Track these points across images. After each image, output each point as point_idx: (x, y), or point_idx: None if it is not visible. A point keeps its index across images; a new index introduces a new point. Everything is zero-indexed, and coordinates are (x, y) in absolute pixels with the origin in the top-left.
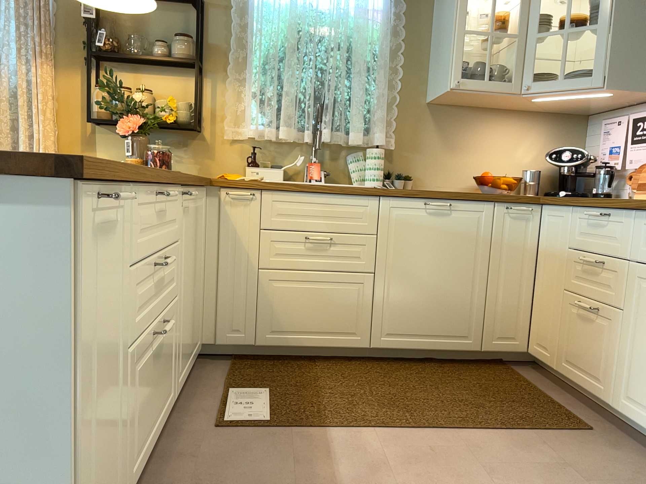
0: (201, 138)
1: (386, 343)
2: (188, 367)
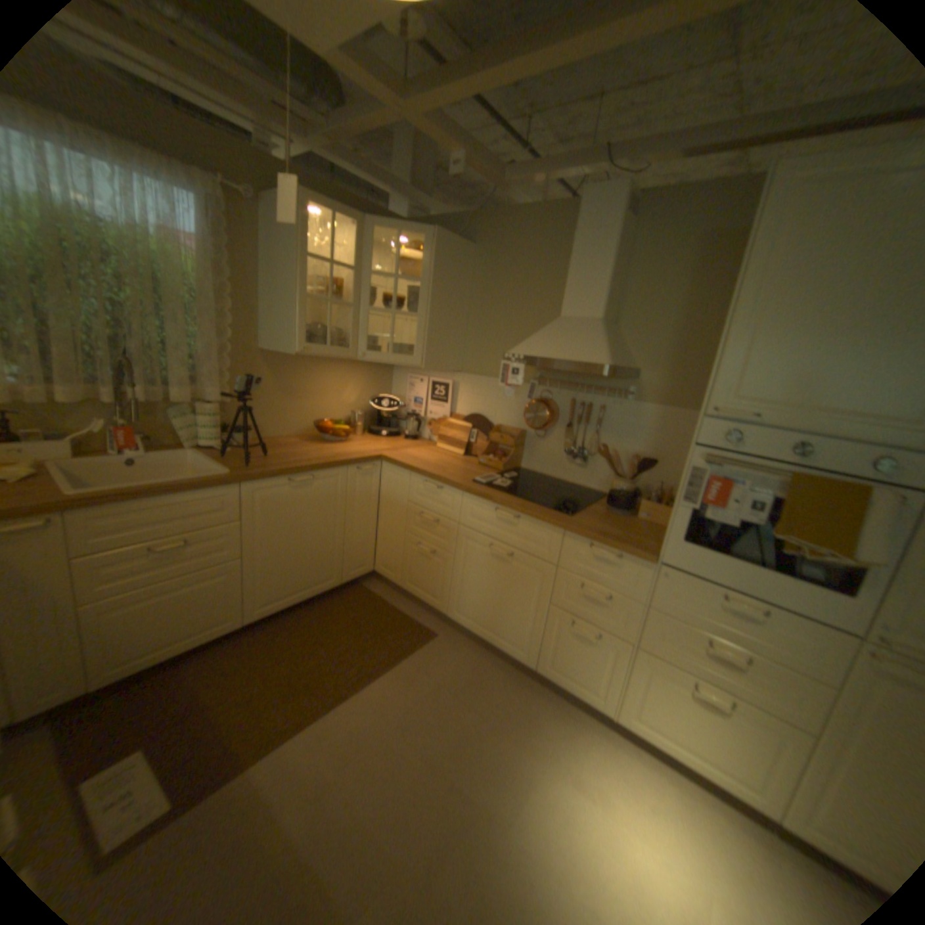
0: None
1: (260, 616)
2: None
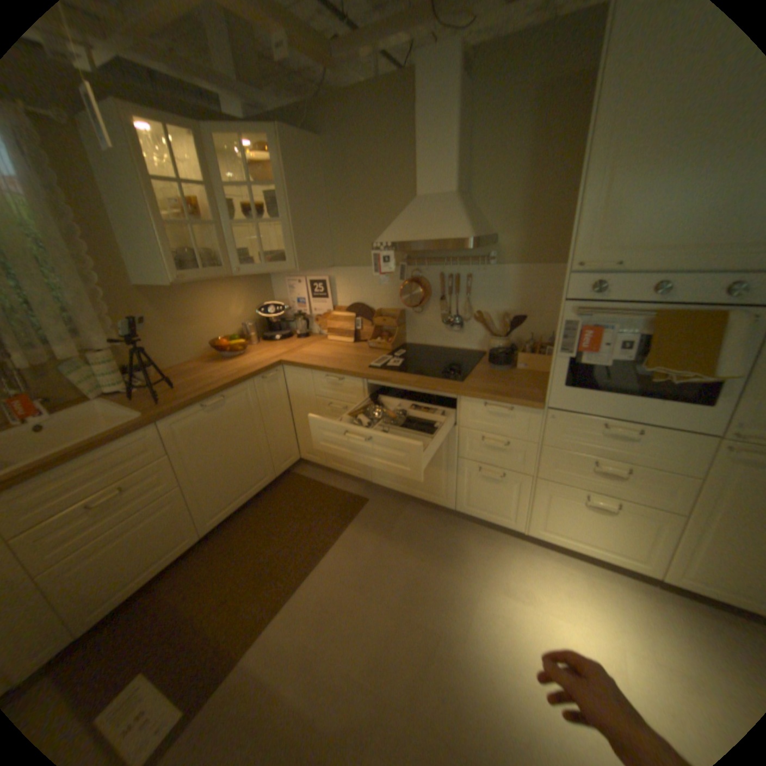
0: None
1: (211, 526)
2: None
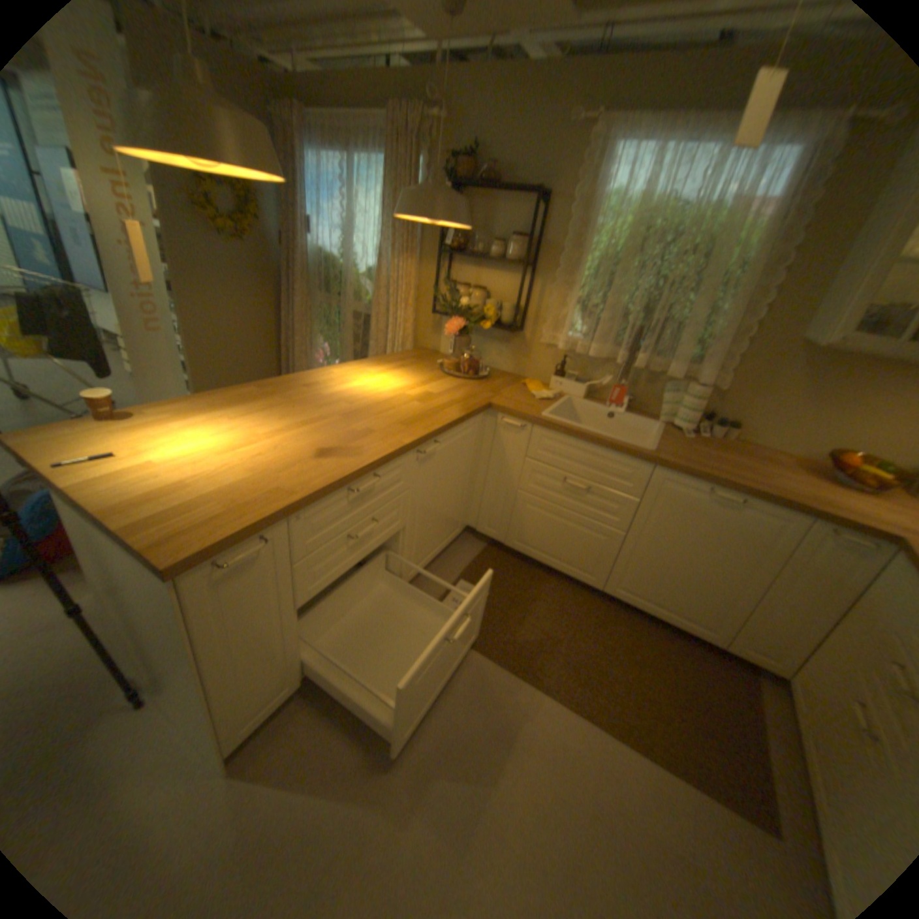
0: (520, 338)
1: (619, 595)
2: (432, 556)
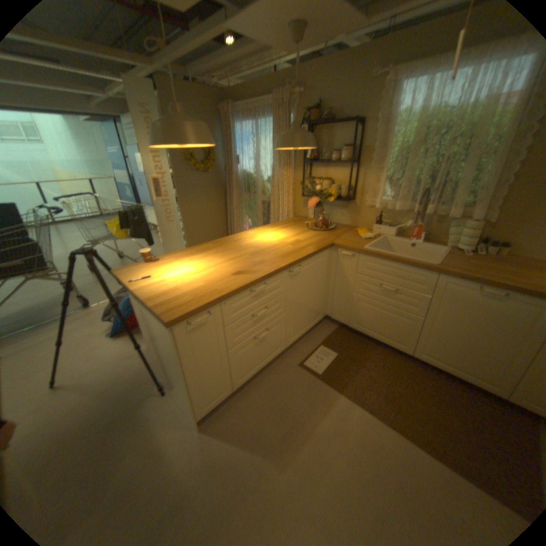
0: (353, 204)
1: (424, 359)
2: (304, 331)
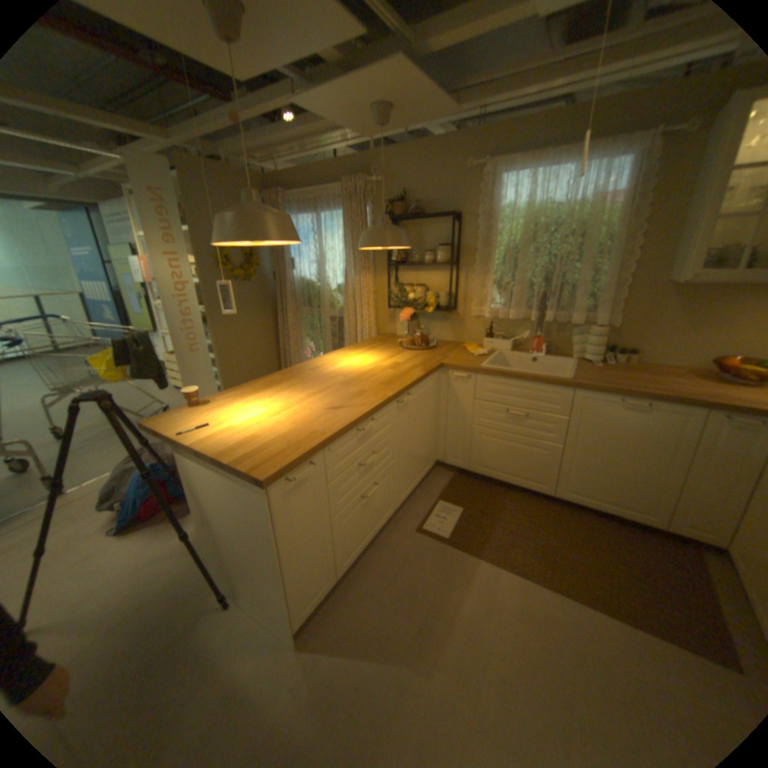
0: (456, 314)
1: (568, 497)
2: (415, 484)
